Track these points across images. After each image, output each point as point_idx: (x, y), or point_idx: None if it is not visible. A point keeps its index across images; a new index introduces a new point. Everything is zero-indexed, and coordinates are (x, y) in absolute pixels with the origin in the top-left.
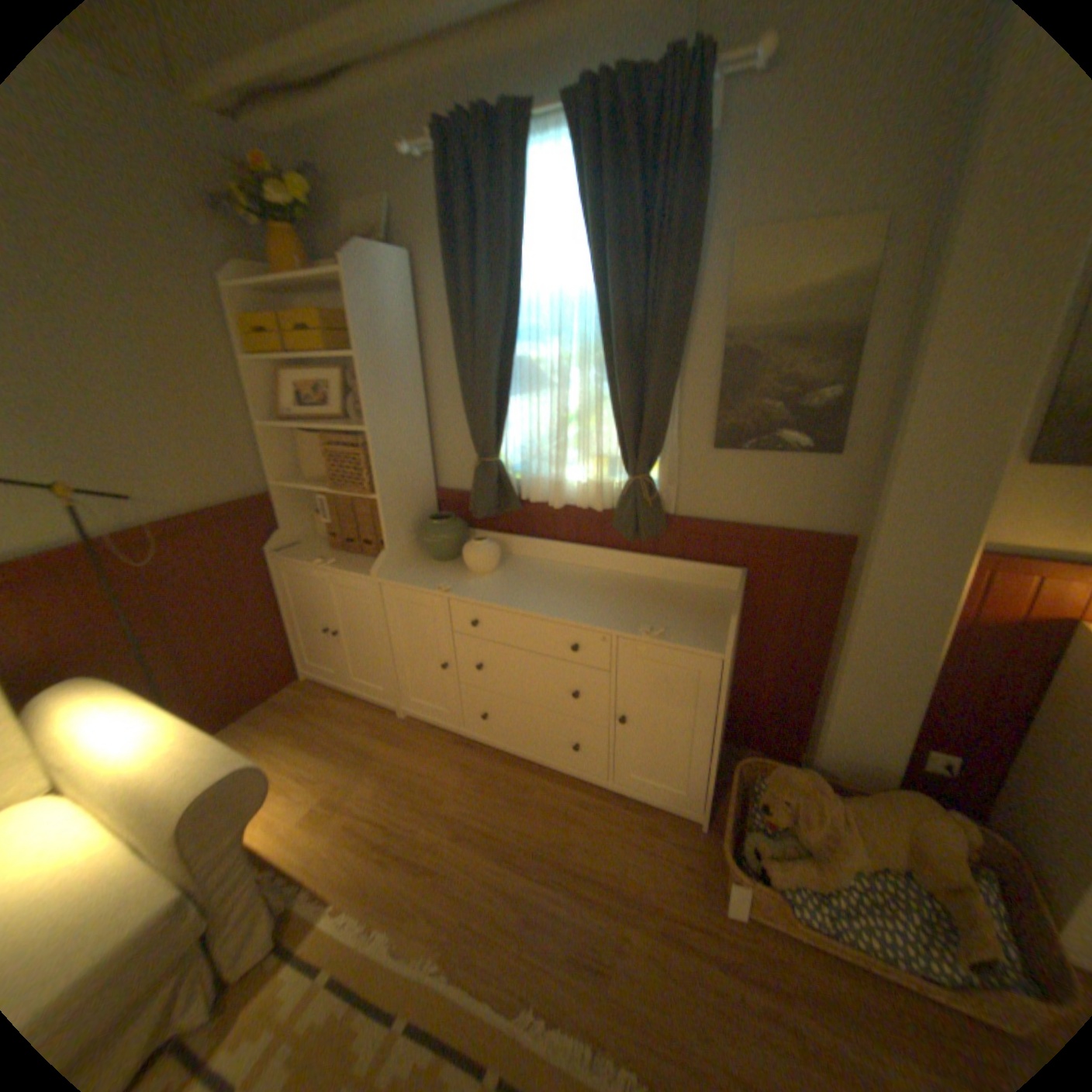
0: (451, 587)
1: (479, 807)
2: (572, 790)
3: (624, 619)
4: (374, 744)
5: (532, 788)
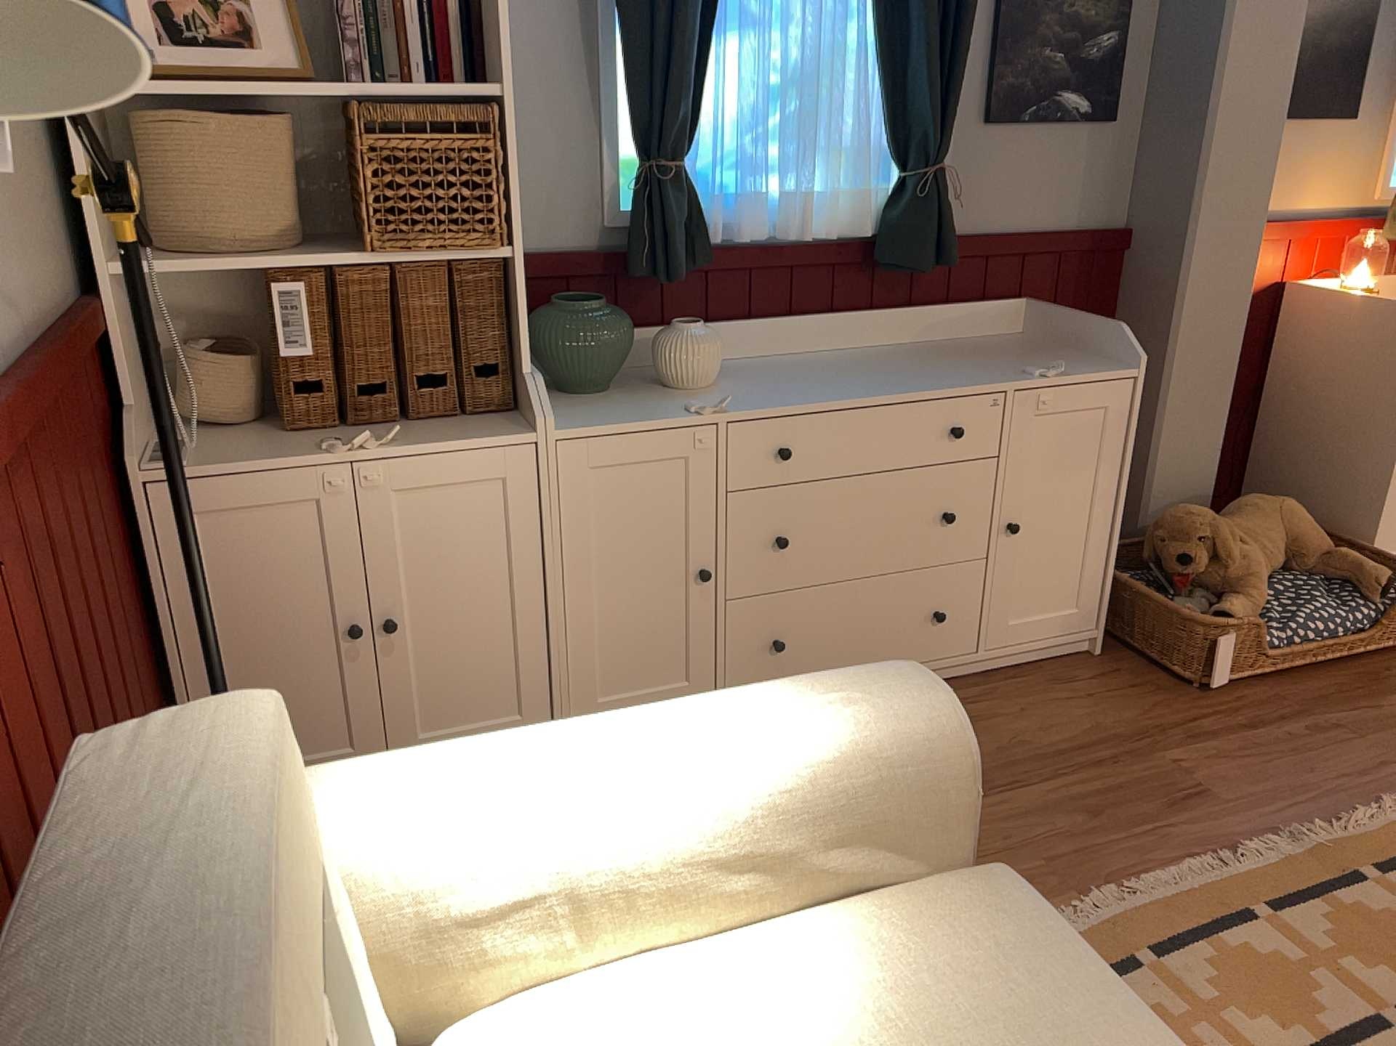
0: (712, 405)
1: None
2: None
3: (992, 373)
4: None
5: None
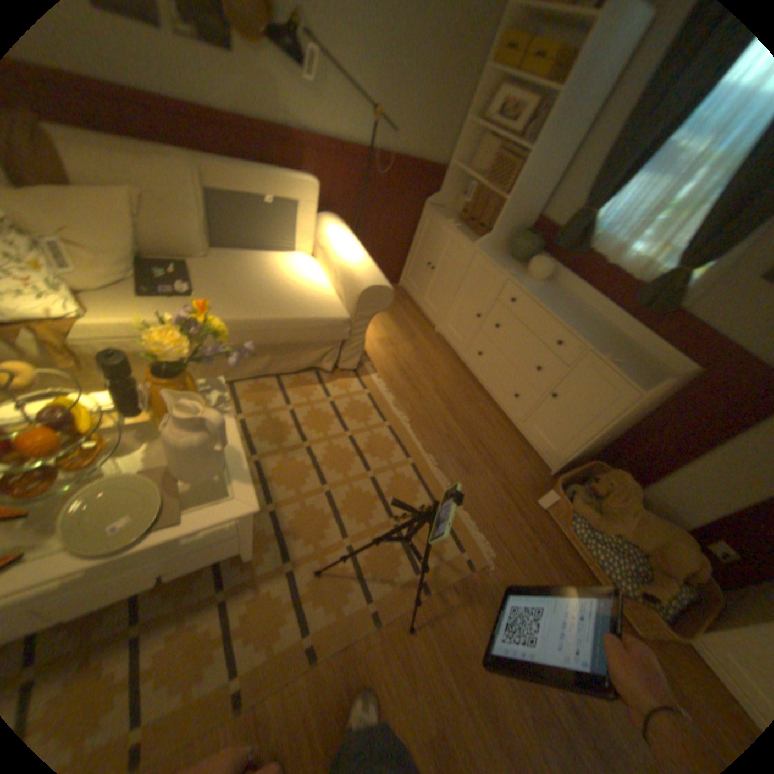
0: (512, 276)
1: (451, 390)
2: (497, 415)
3: (599, 346)
4: (418, 335)
5: (479, 401)
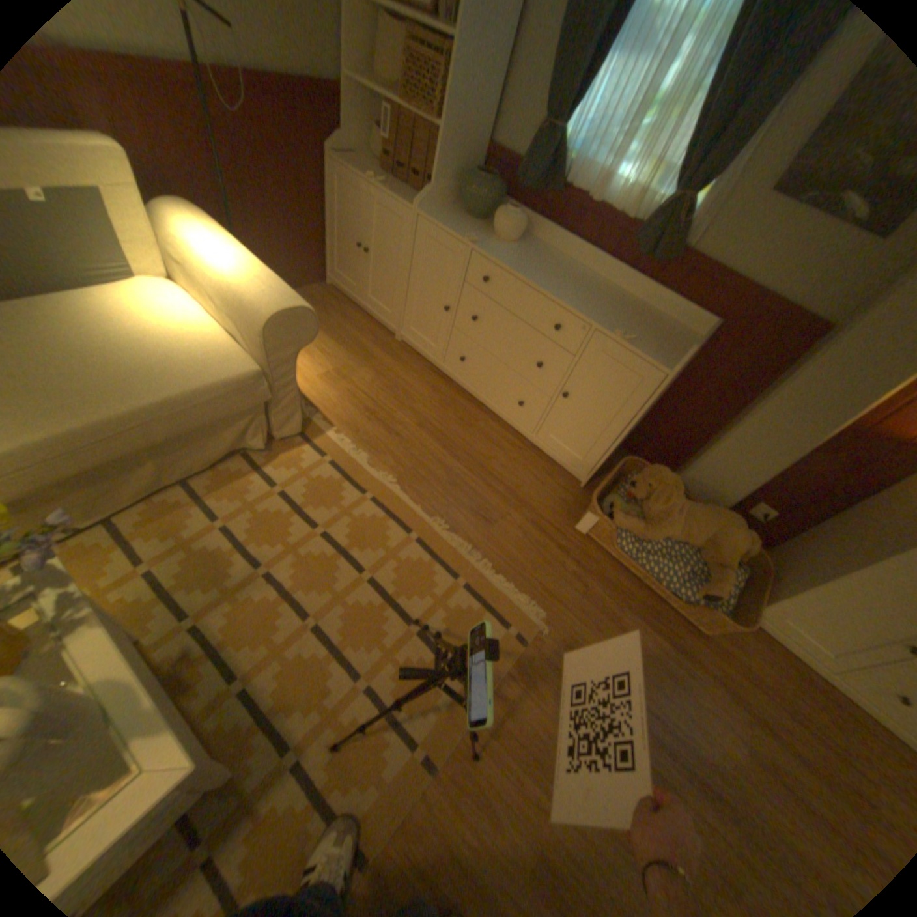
0: (477, 243)
1: (440, 416)
2: (504, 432)
3: (605, 320)
4: (376, 351)
5: (477, 420)
